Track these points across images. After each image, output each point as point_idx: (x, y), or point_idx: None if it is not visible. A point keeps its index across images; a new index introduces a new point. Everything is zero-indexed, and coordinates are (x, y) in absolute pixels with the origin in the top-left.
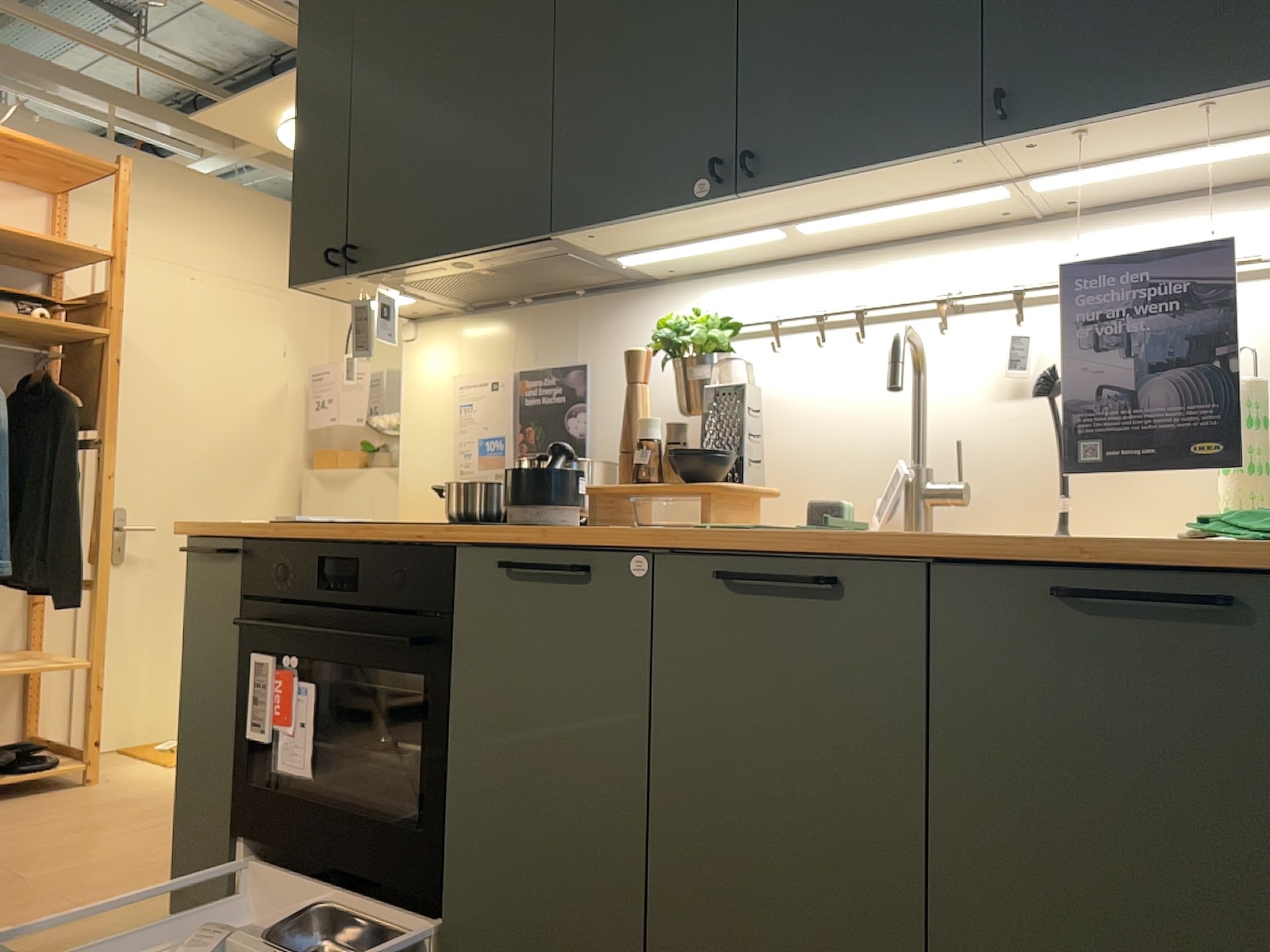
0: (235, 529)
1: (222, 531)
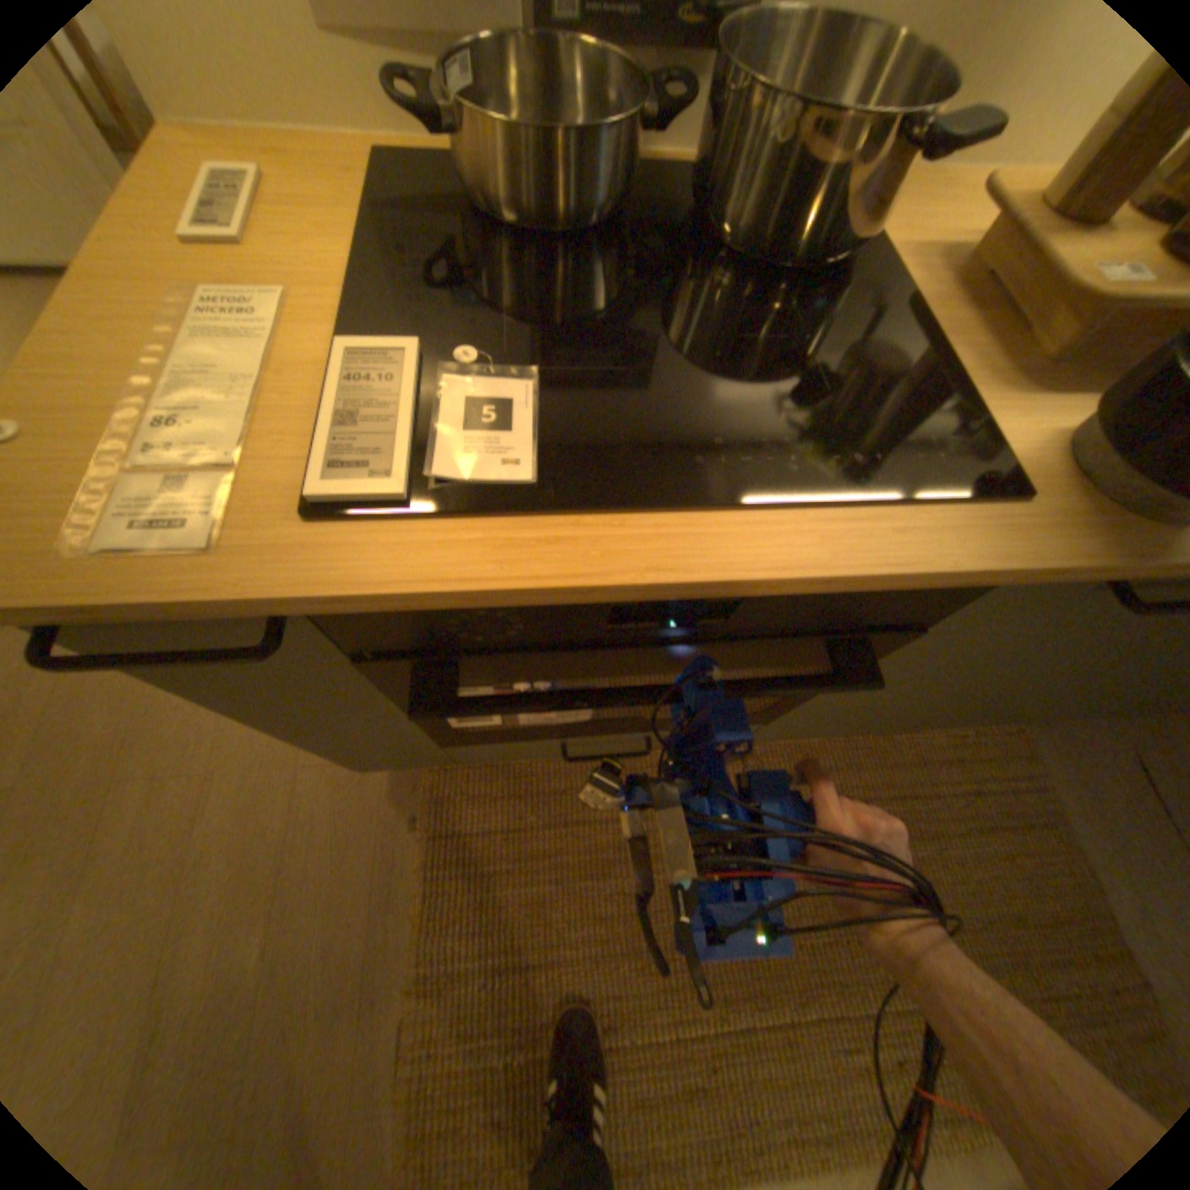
0: (263, 610)
1: (188, 611)
